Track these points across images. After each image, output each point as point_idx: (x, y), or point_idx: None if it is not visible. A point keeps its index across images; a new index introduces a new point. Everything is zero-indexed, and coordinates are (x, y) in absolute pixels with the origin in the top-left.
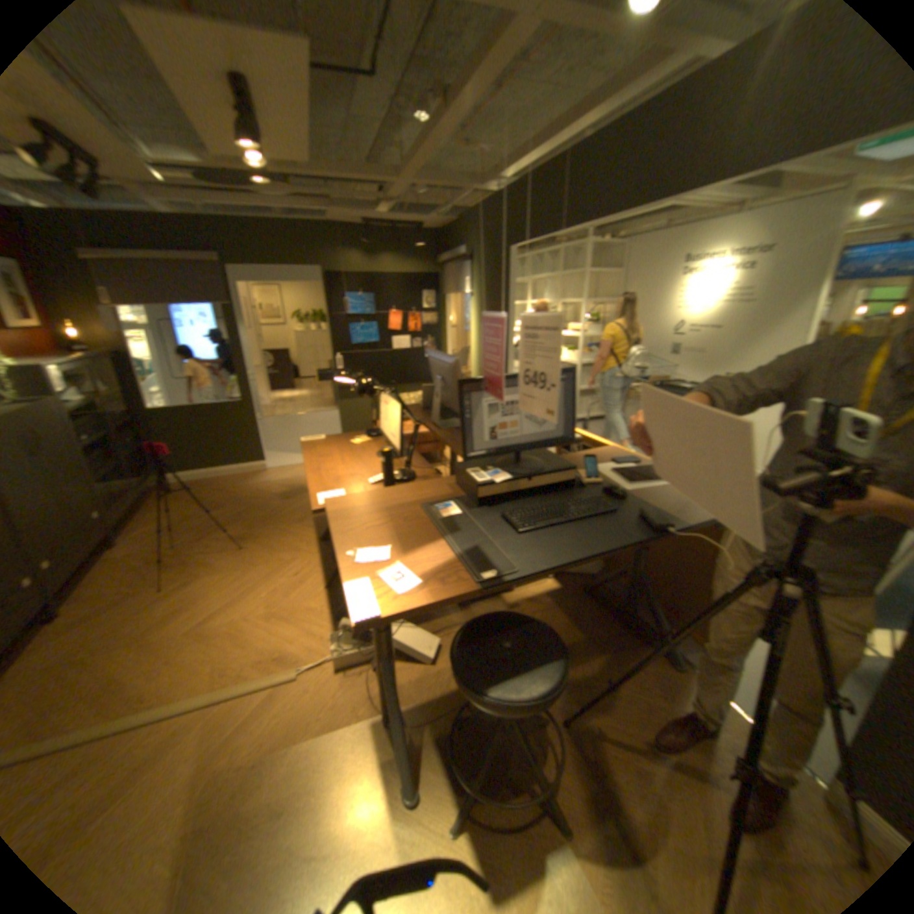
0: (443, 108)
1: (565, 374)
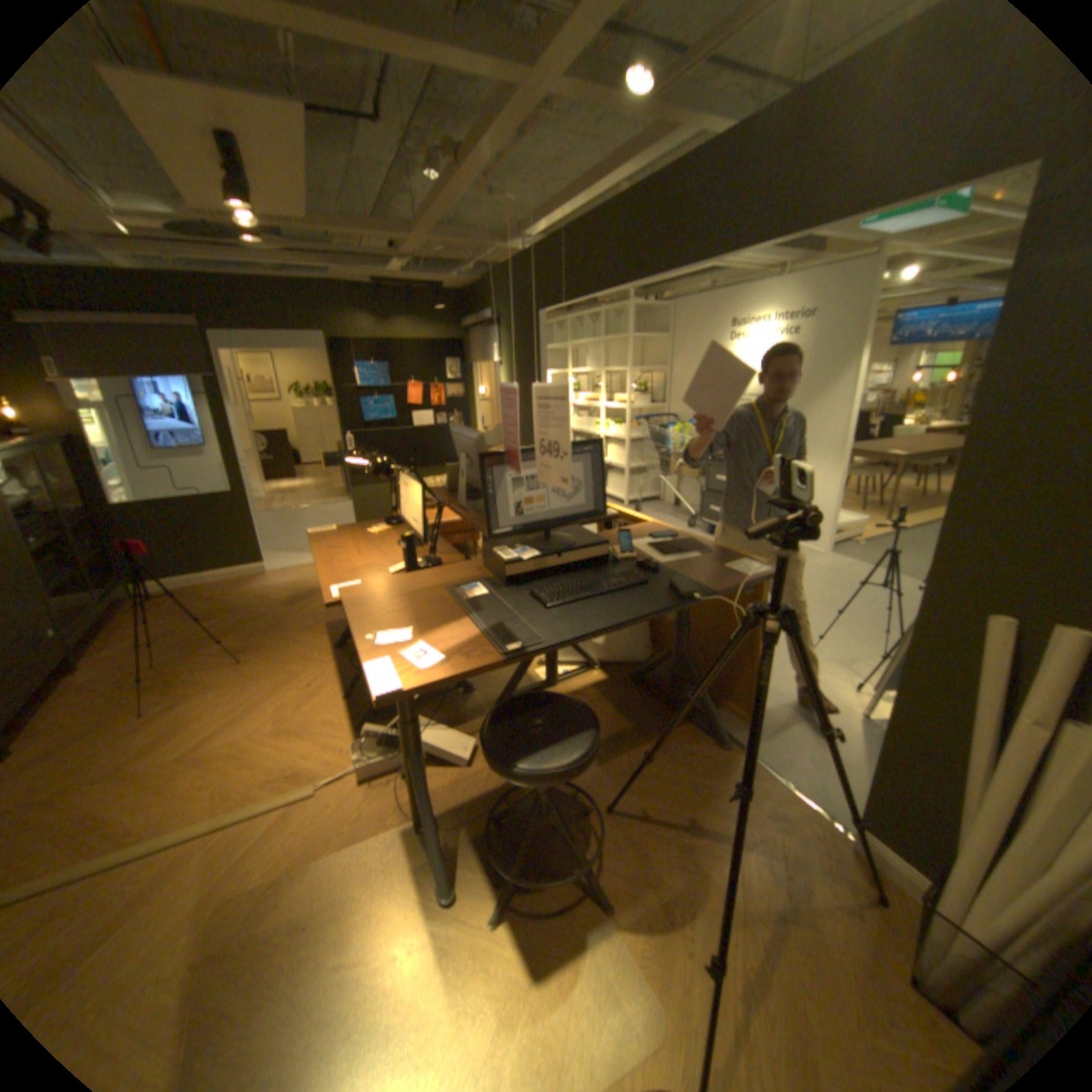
0: (454, 166)
1: (592, 445)
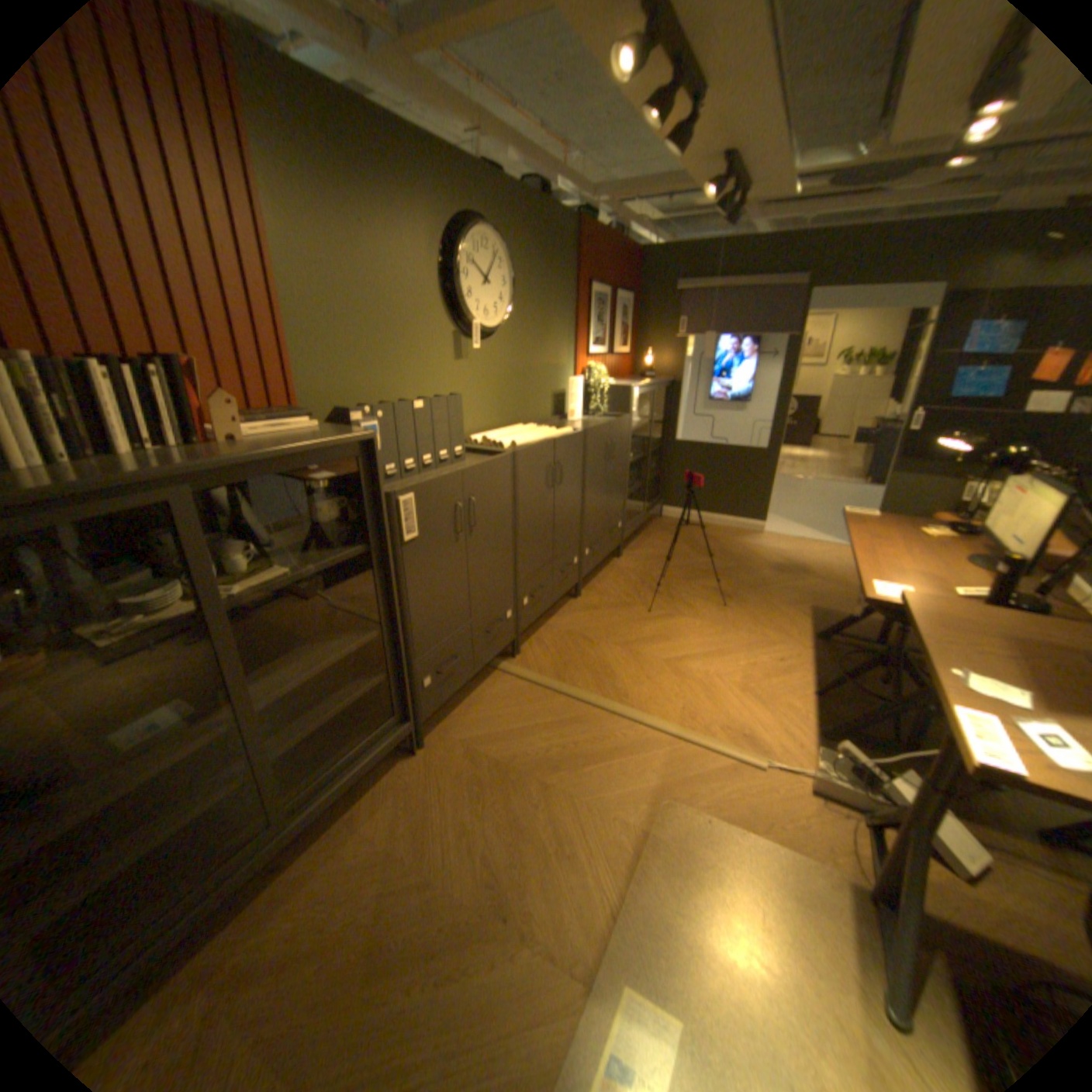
0: None
1: None
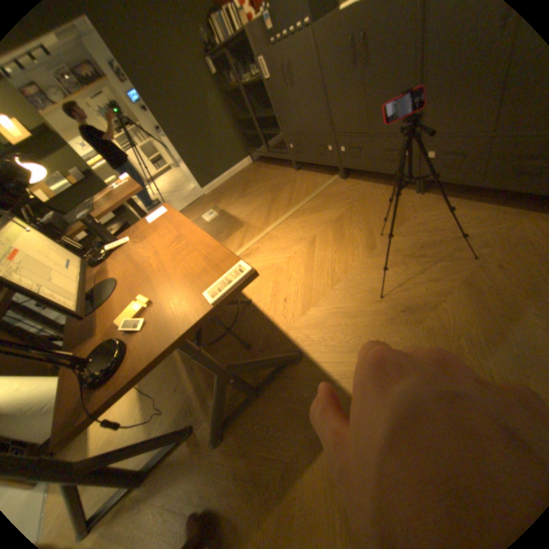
0: None
1: None
